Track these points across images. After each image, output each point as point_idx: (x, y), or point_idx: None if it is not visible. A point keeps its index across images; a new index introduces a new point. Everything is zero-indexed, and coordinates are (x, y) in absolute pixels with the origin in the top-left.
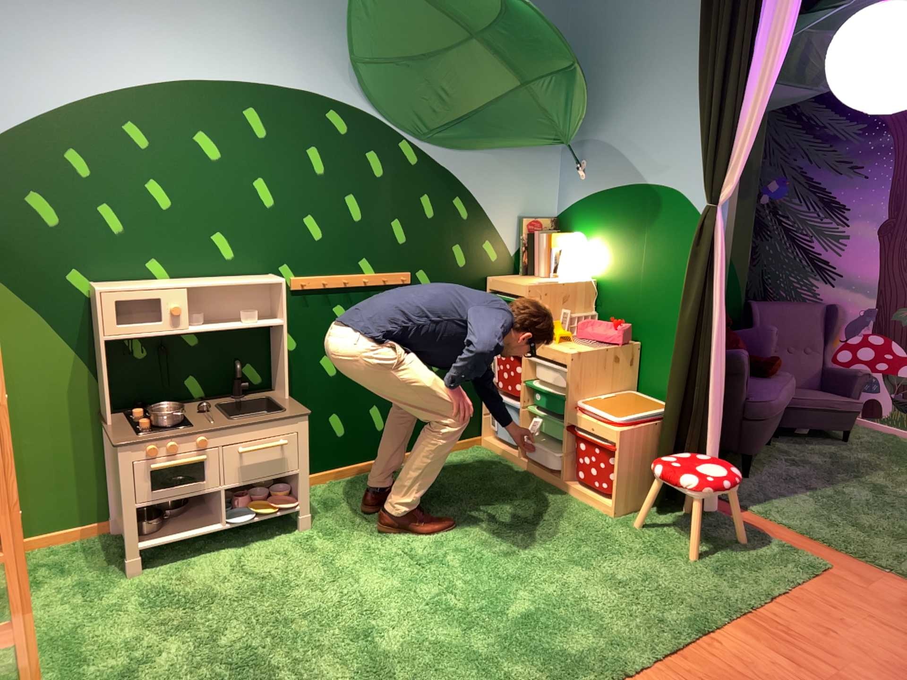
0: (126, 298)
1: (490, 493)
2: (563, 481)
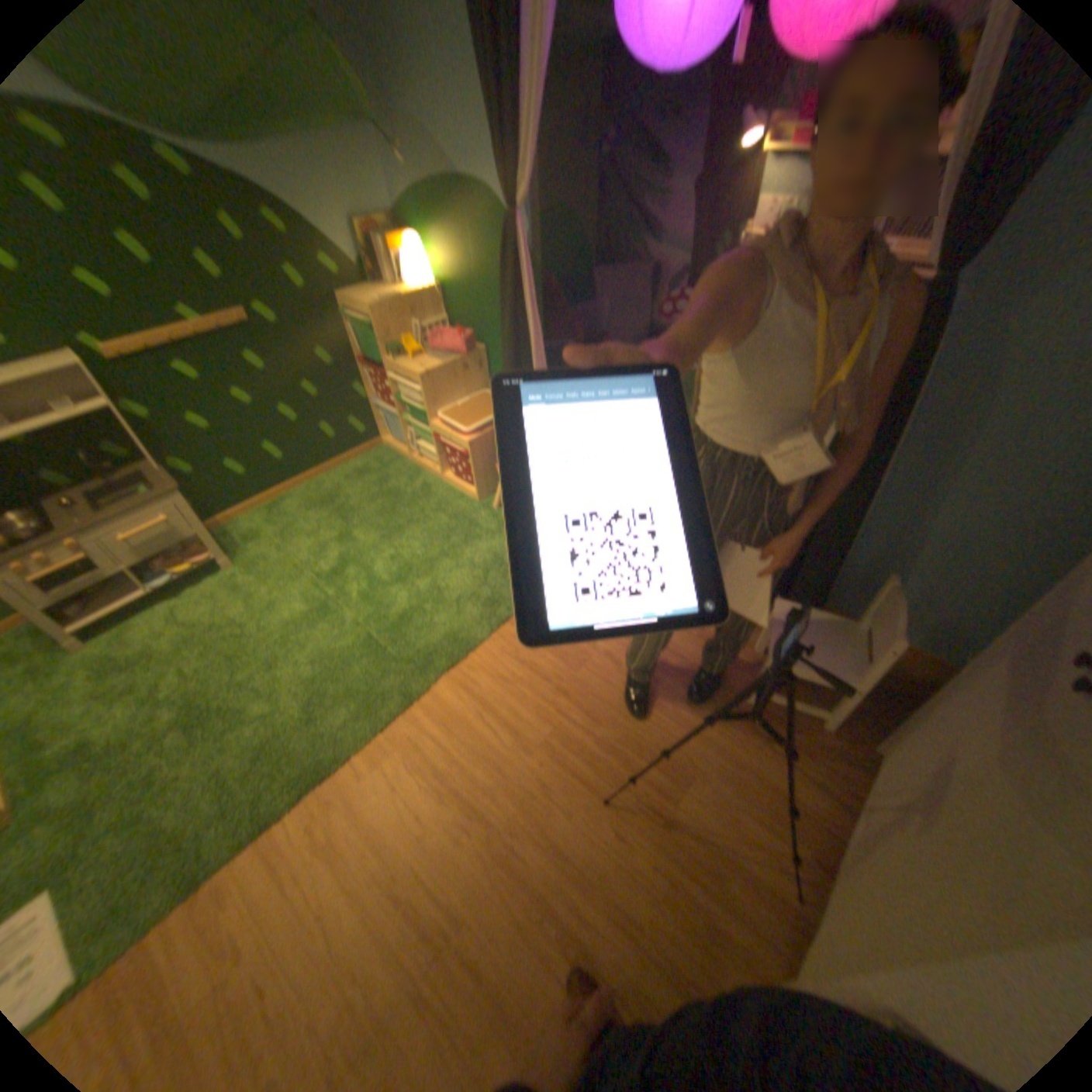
0: None
1: (385, 498)
2: (441, 477)
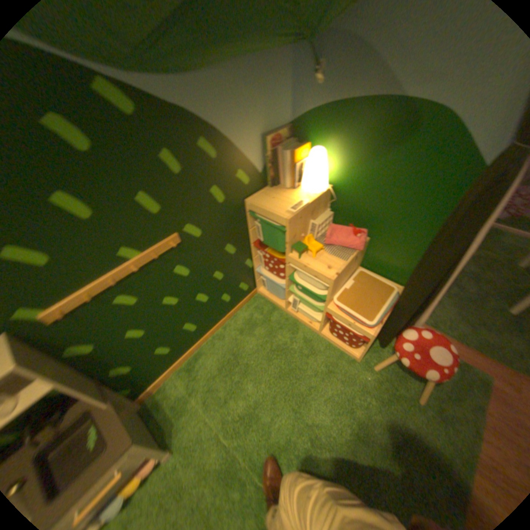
0: None
1: (278, 353)
2: (320, 332)
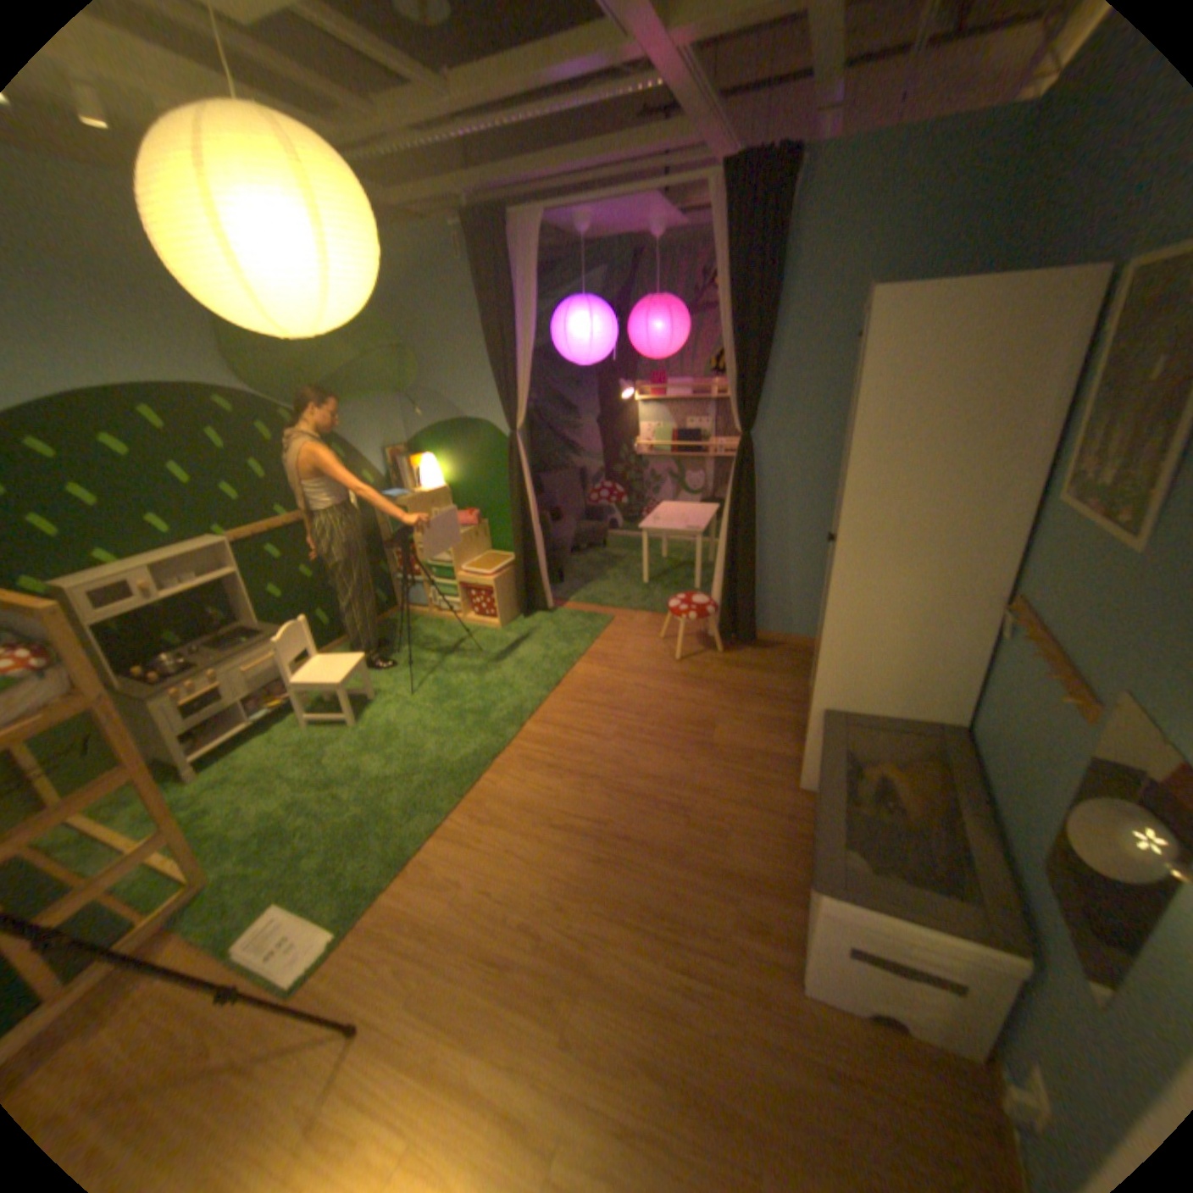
0: (96, 591)
1: (421, 641)
2: (464, 619)
